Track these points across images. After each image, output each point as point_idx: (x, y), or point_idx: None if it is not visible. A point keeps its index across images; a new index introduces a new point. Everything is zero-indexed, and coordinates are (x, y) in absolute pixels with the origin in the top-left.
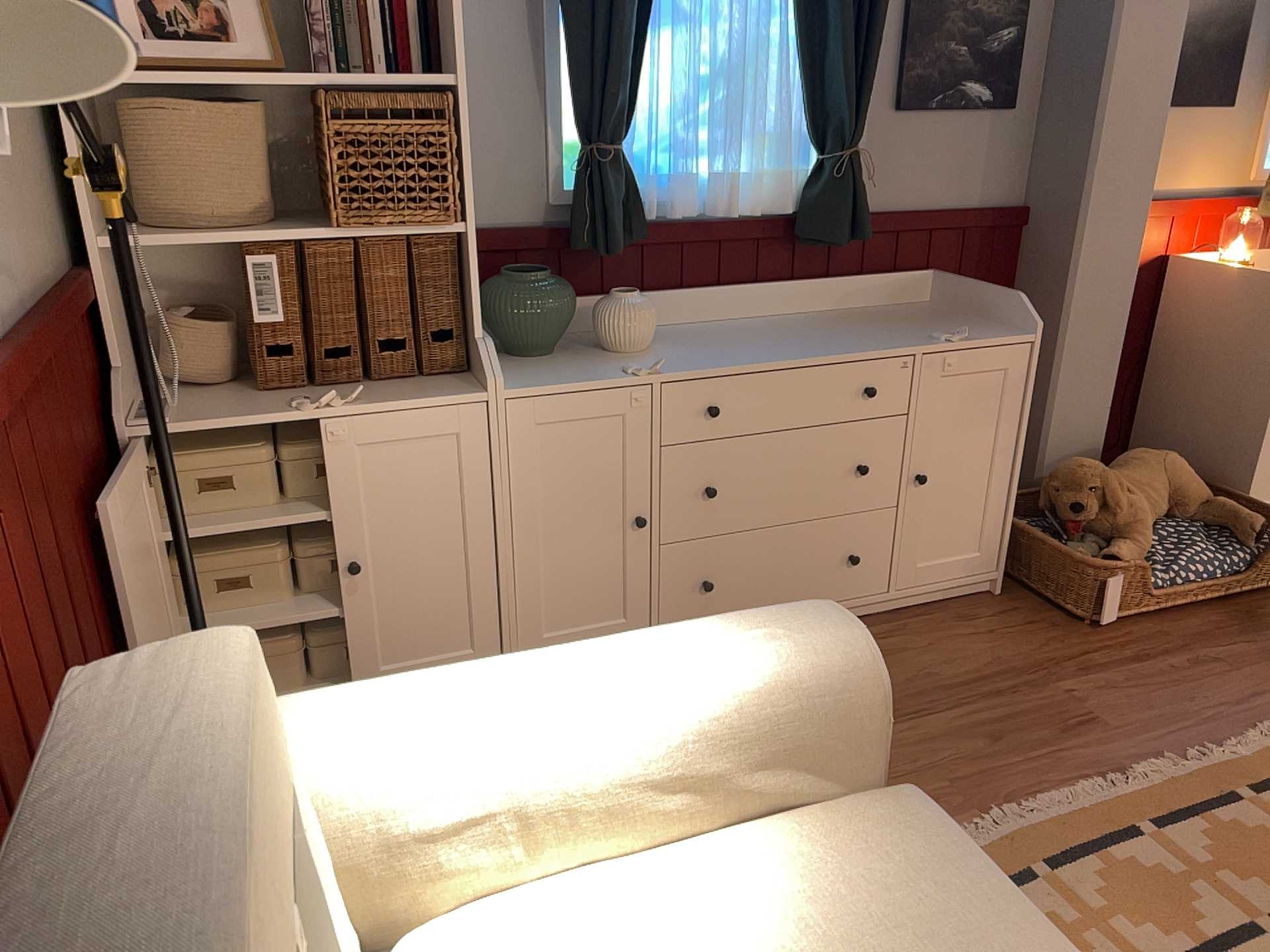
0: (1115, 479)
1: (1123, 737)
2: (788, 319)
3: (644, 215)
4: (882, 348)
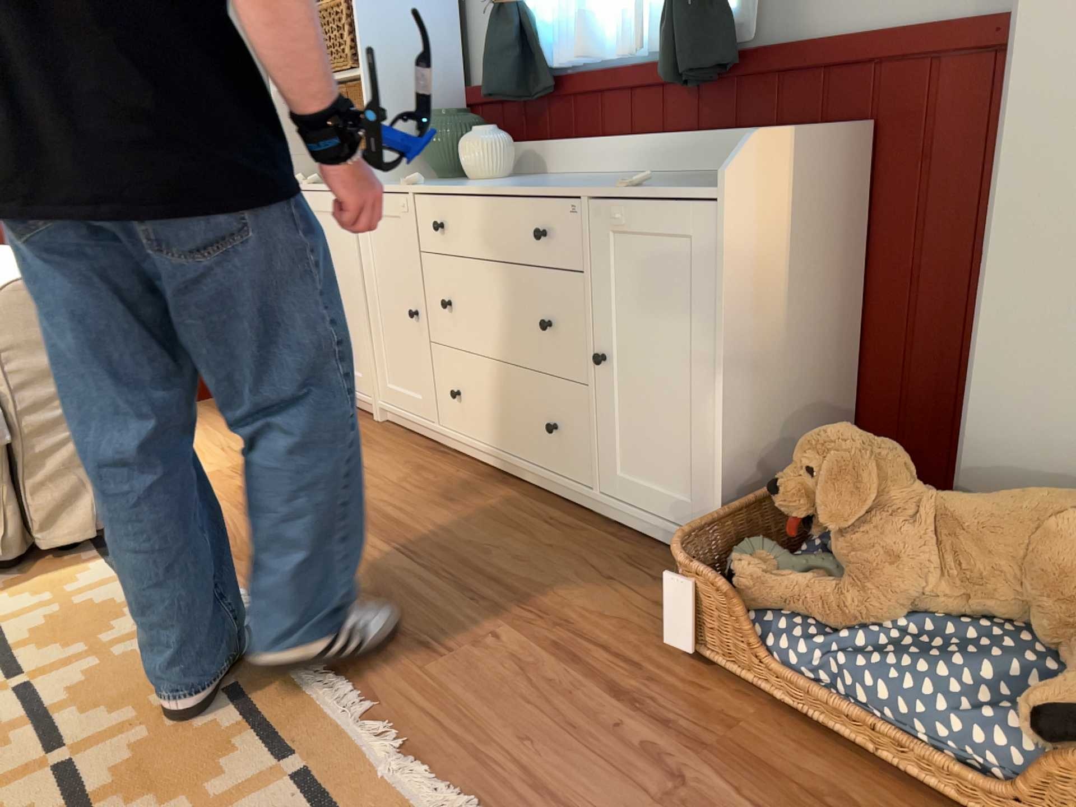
0: (861, 474)
1: (405, 675)
2: (652, 175)
3: (546, 66)
4: (562, 188)
